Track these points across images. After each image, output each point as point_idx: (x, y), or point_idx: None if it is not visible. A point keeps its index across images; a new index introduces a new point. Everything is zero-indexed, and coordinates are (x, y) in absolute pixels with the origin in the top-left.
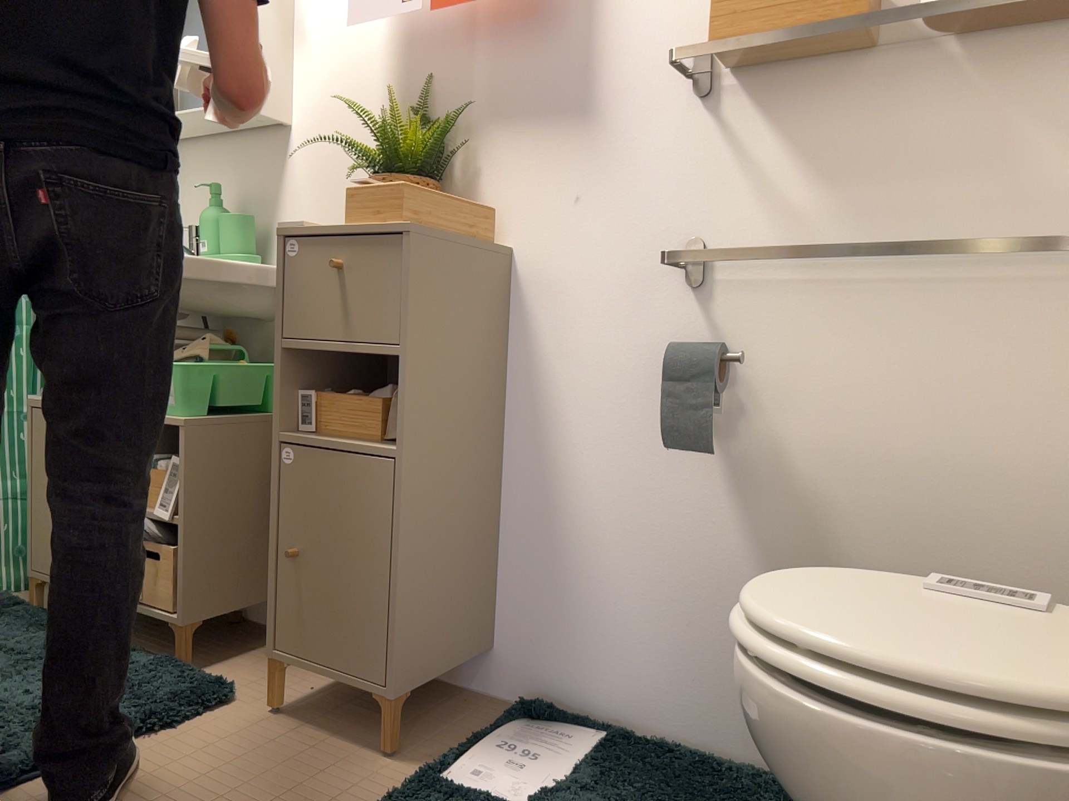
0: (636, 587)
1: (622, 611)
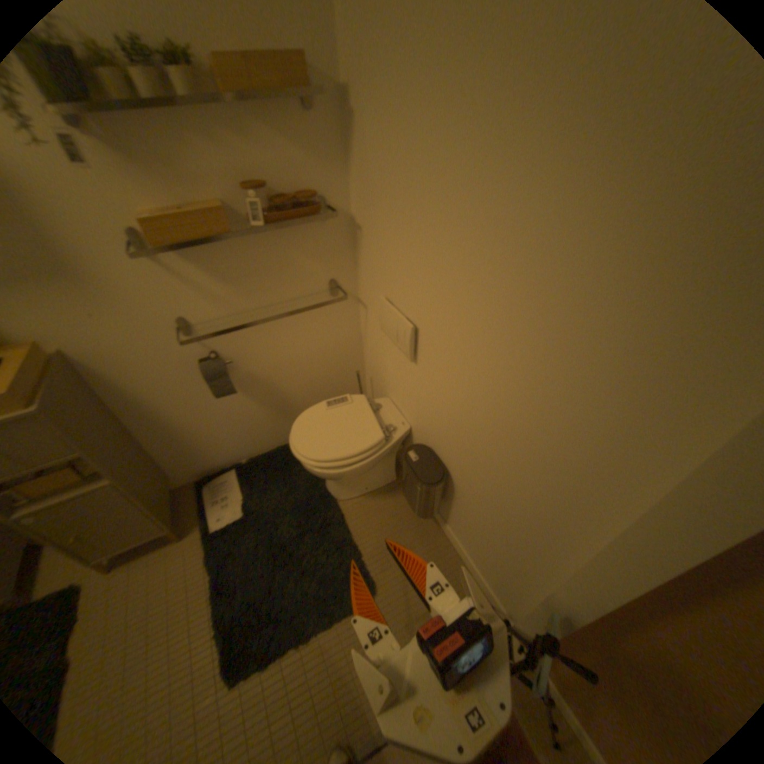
0: (217, 432)
1: (215, 440)
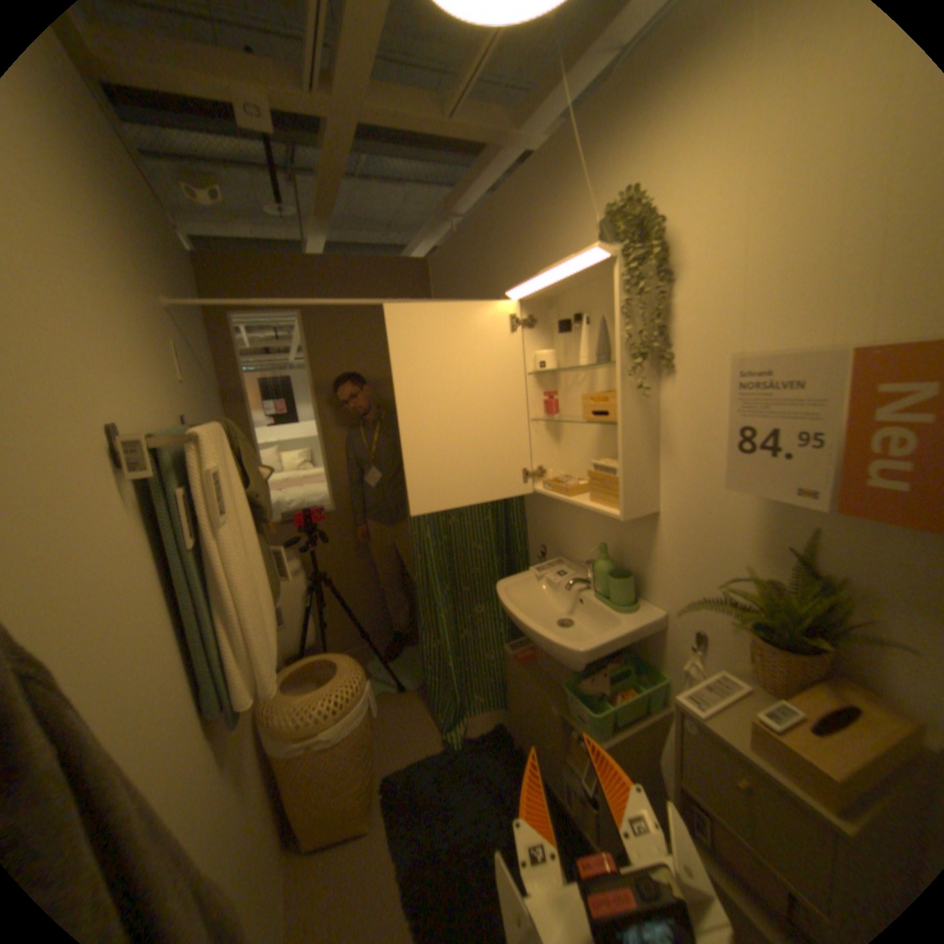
0: None
1: None
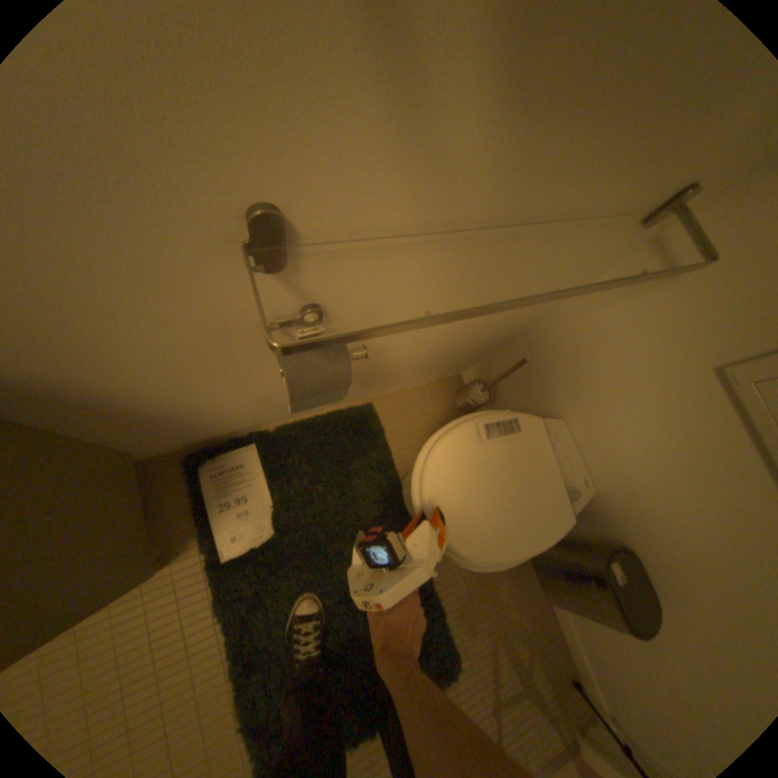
0: (247, 406)
1: (238, 413)
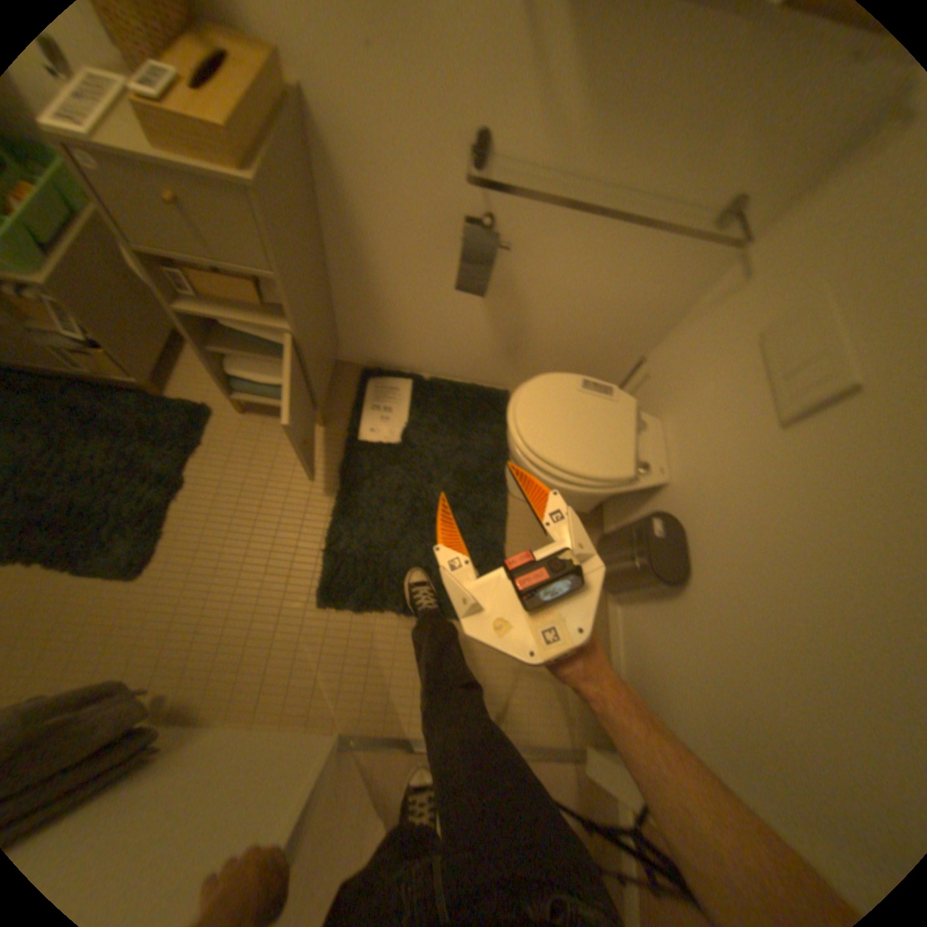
0: (425, 328)
1: (417, 336)
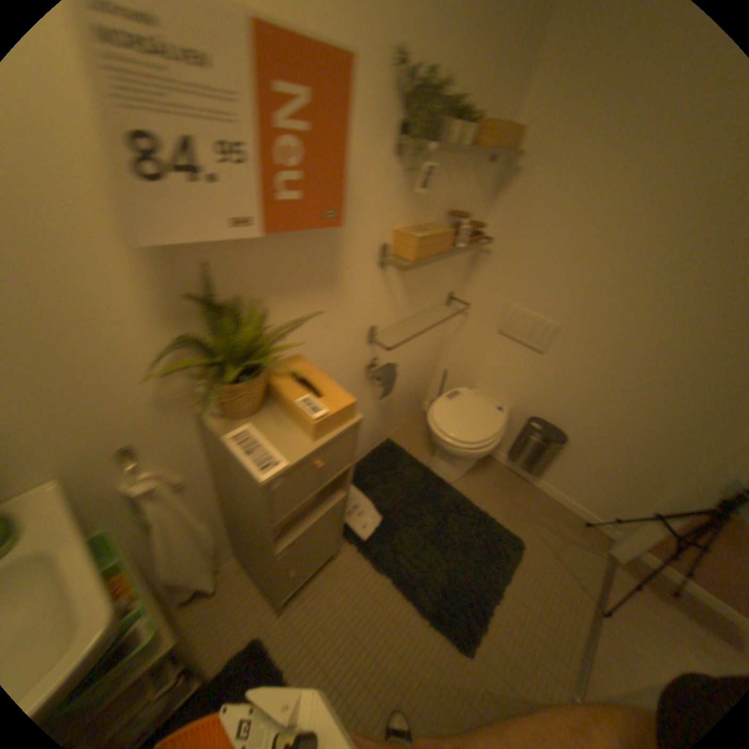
0: None
1: None
